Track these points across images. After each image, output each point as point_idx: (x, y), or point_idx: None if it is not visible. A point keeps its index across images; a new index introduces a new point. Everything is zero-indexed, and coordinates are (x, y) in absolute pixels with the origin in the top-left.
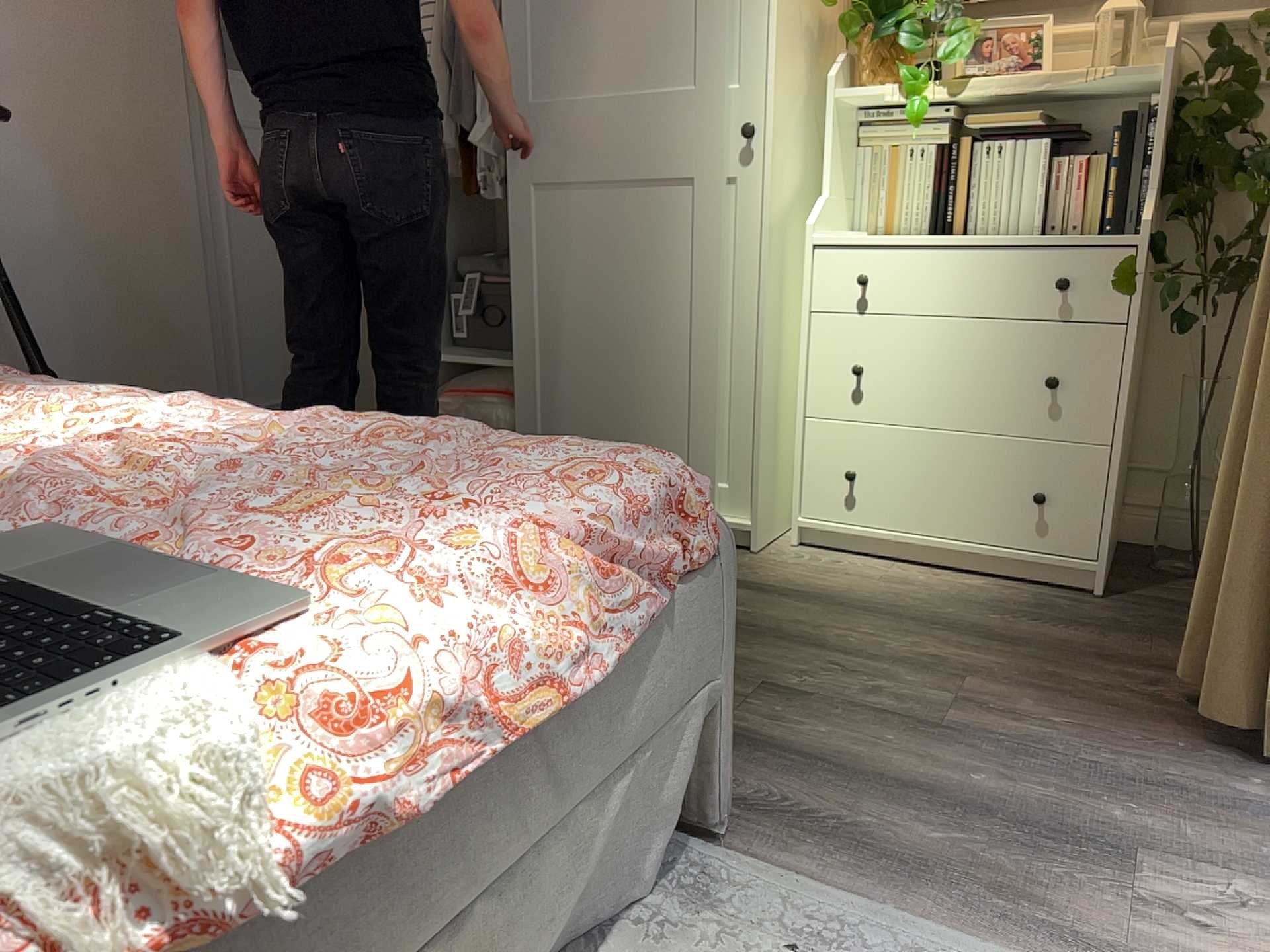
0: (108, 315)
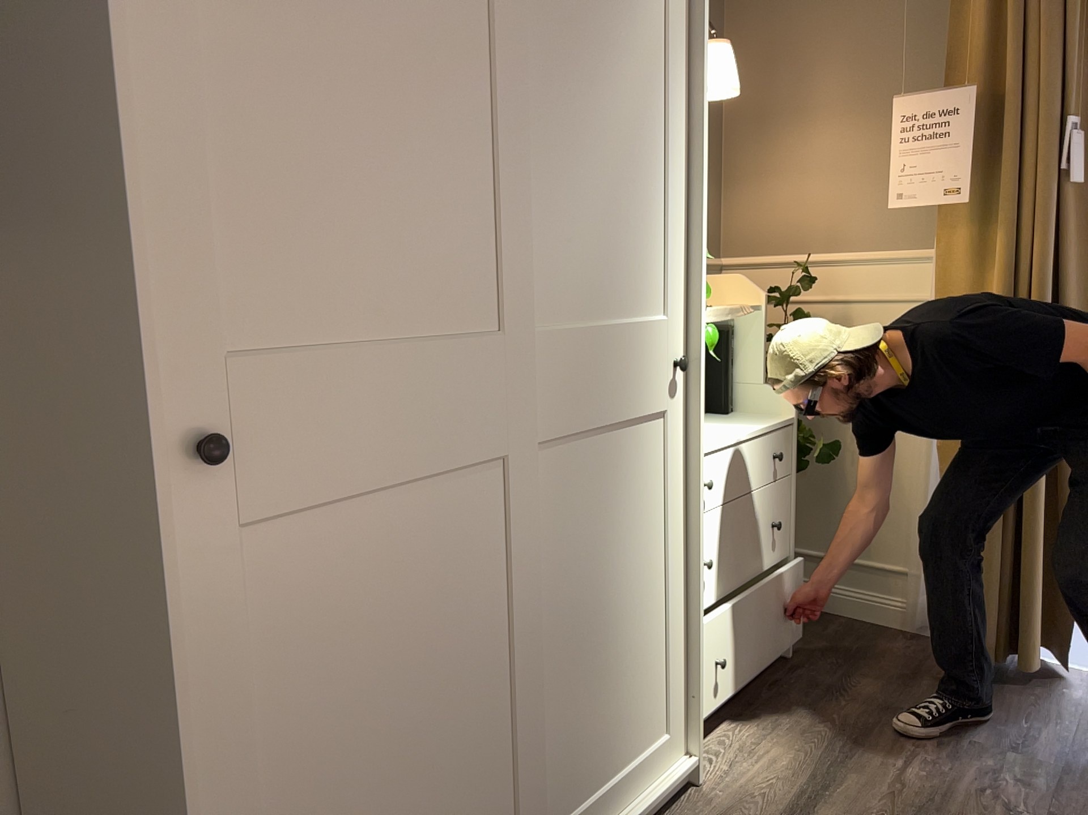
0: None
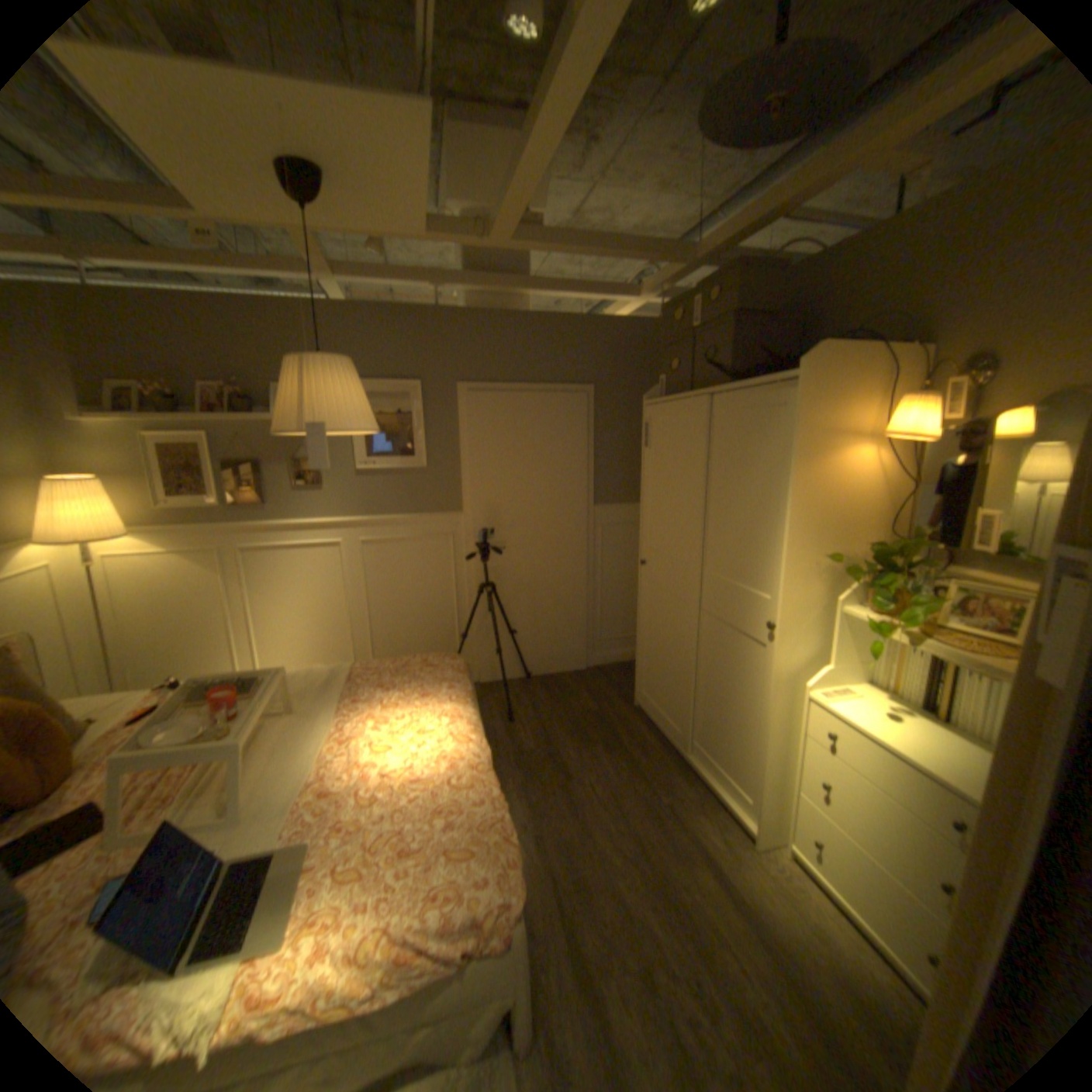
0: (542, 606)
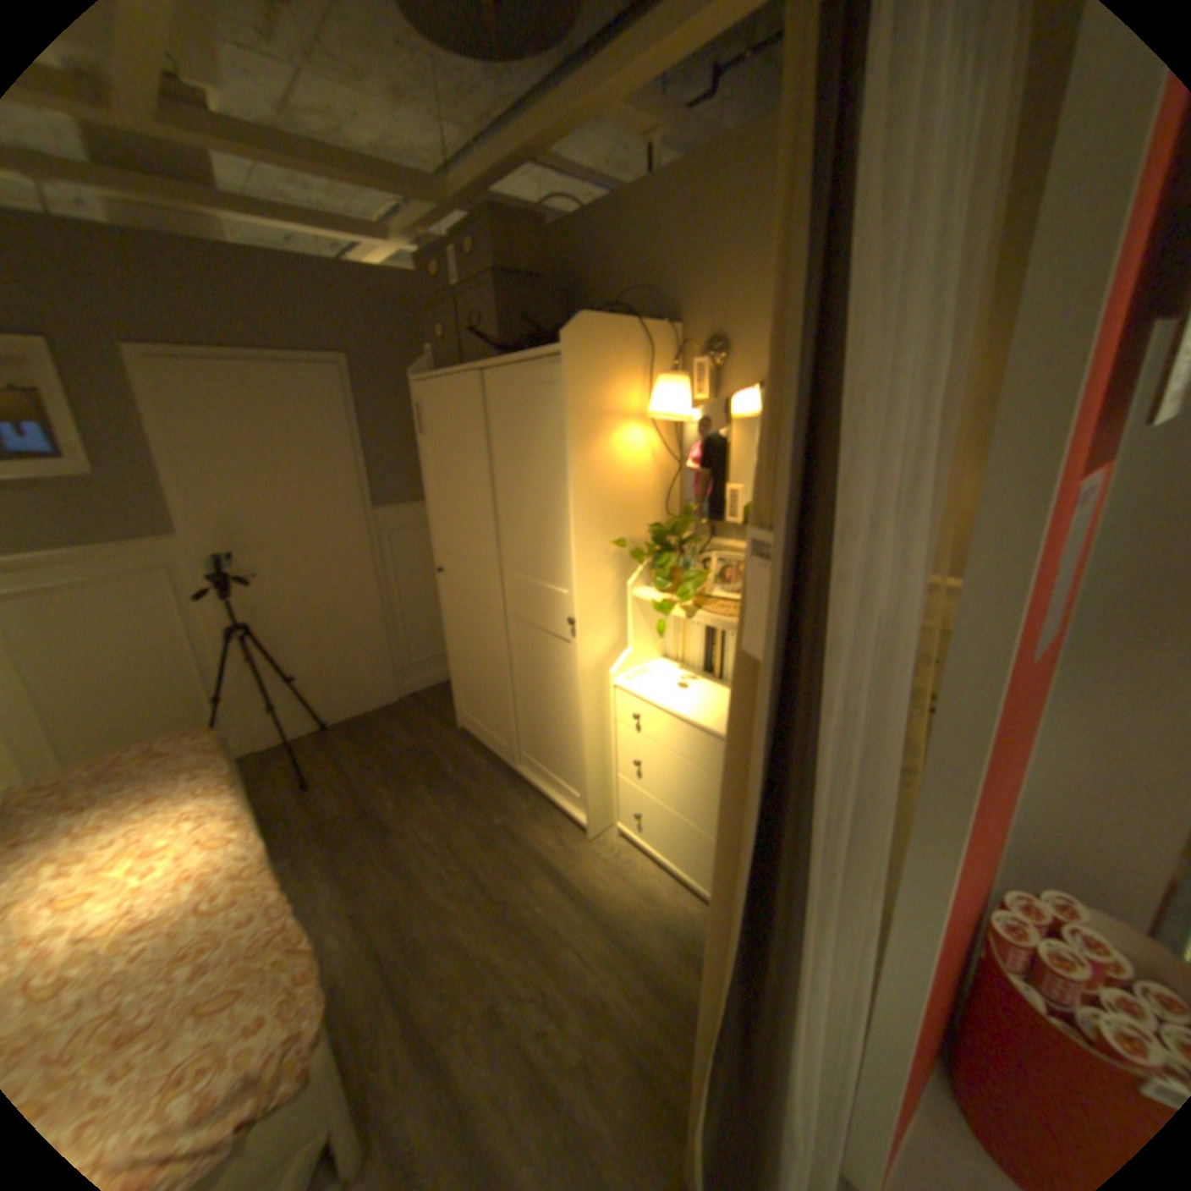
0: (324, 639)
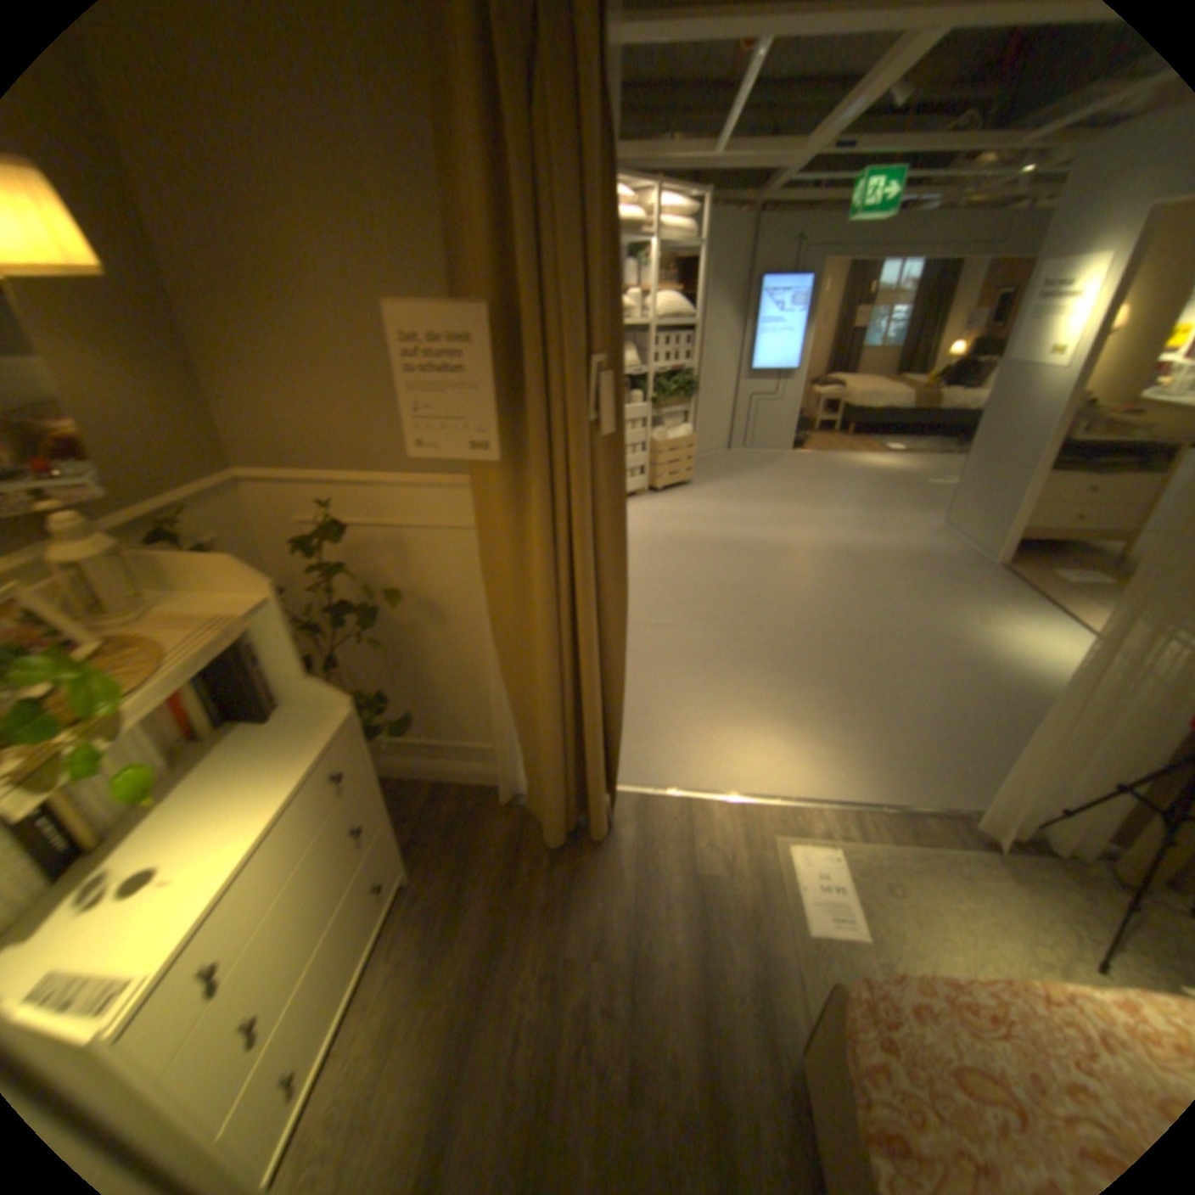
0: None
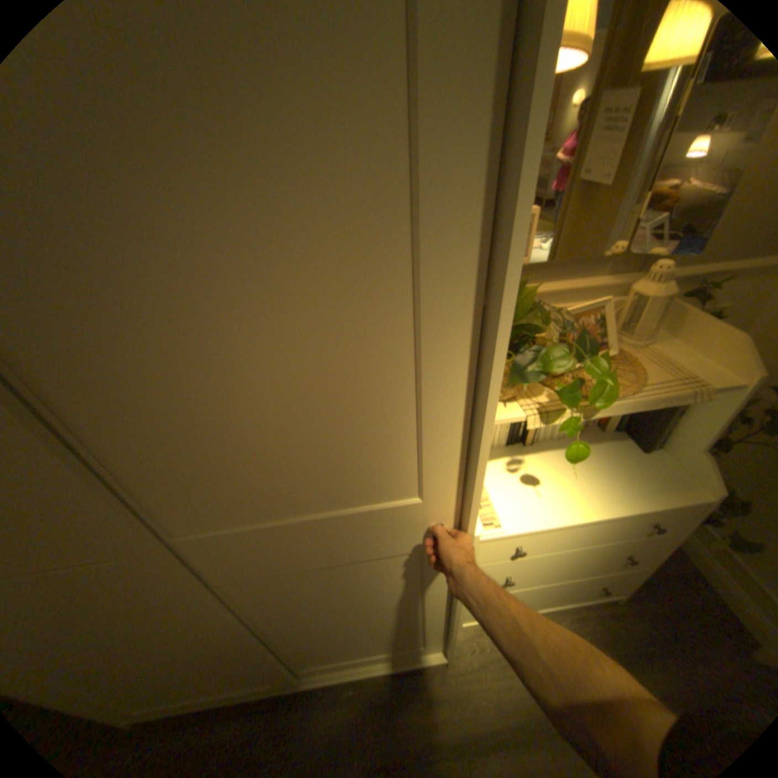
0: None
